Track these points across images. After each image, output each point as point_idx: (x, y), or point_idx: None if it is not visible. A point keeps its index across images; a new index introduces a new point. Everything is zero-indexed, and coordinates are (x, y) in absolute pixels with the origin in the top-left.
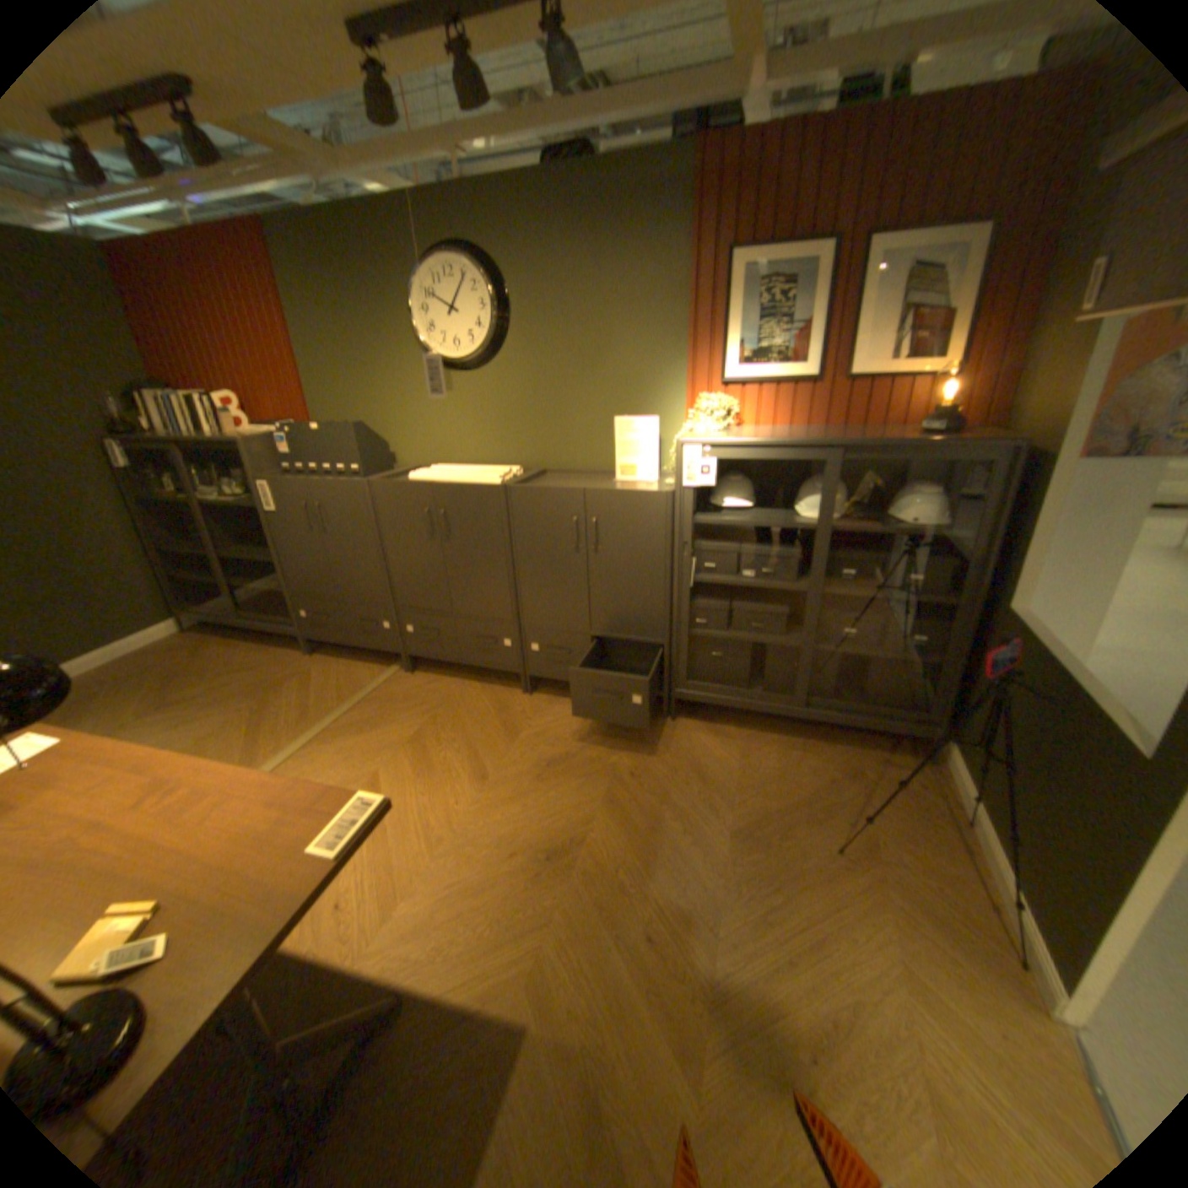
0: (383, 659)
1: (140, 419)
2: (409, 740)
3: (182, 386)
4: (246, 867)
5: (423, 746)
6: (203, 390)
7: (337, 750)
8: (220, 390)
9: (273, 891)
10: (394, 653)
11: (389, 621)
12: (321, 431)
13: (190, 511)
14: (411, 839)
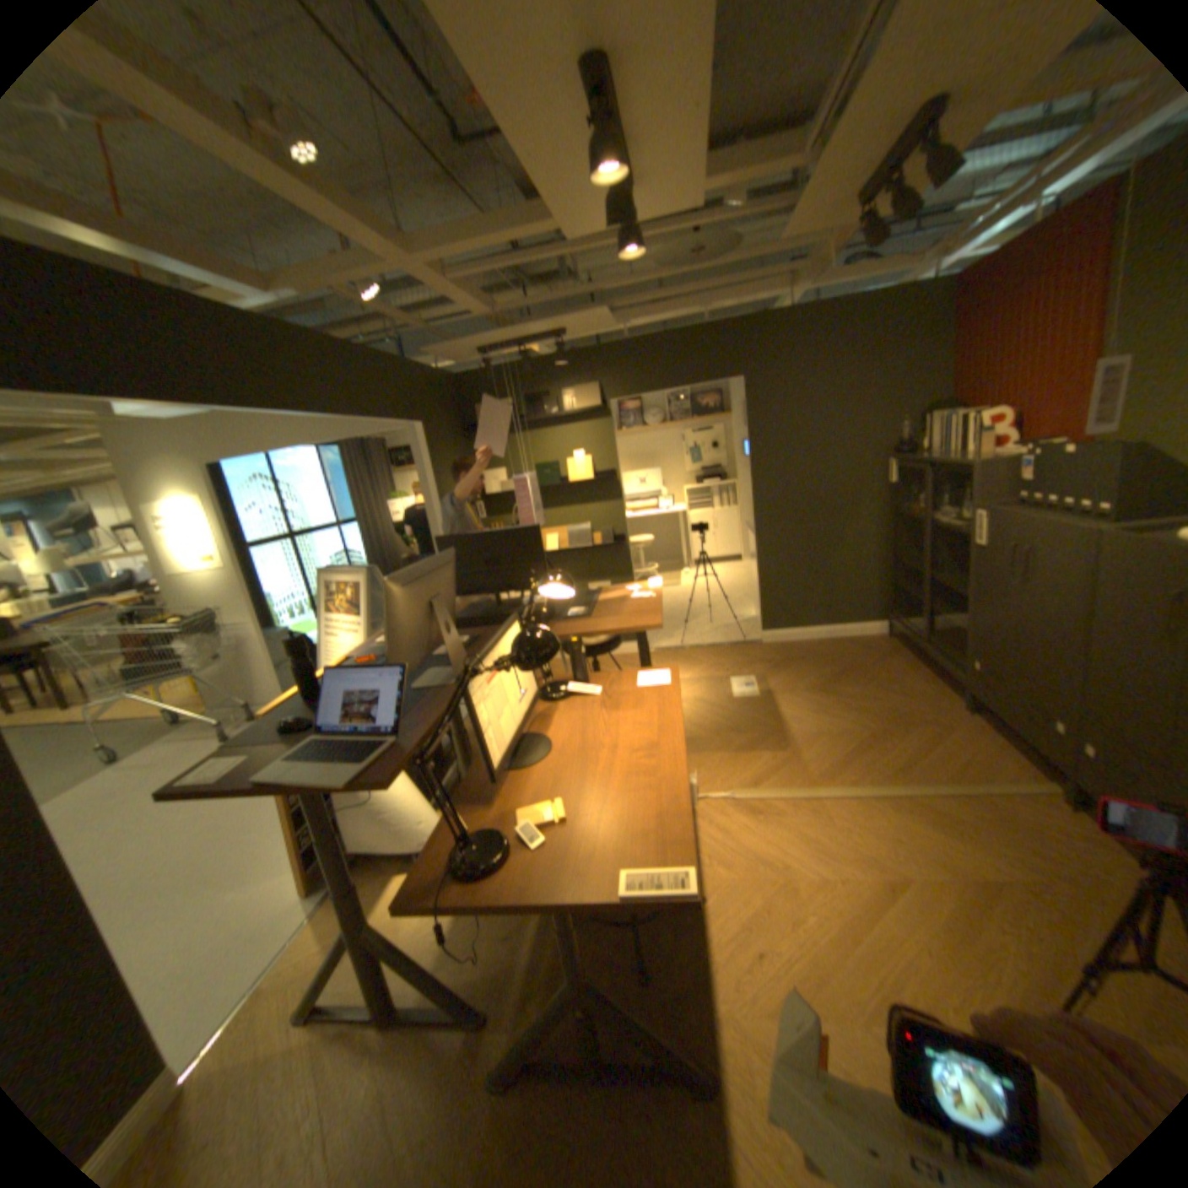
0: (1056, 769)
1: (930, 437)
2: (985, 884)
3: (977, 402)
4: (604, 842)
5: (993, 907)
6: (993, 404)
7: (901, 826)
8: (1008, 403)
9: (588, 874)
10: (1061, 769)
11: (1068, 724)
12: (1079, 453)
13: (930, 528)
14: (872, 984)
